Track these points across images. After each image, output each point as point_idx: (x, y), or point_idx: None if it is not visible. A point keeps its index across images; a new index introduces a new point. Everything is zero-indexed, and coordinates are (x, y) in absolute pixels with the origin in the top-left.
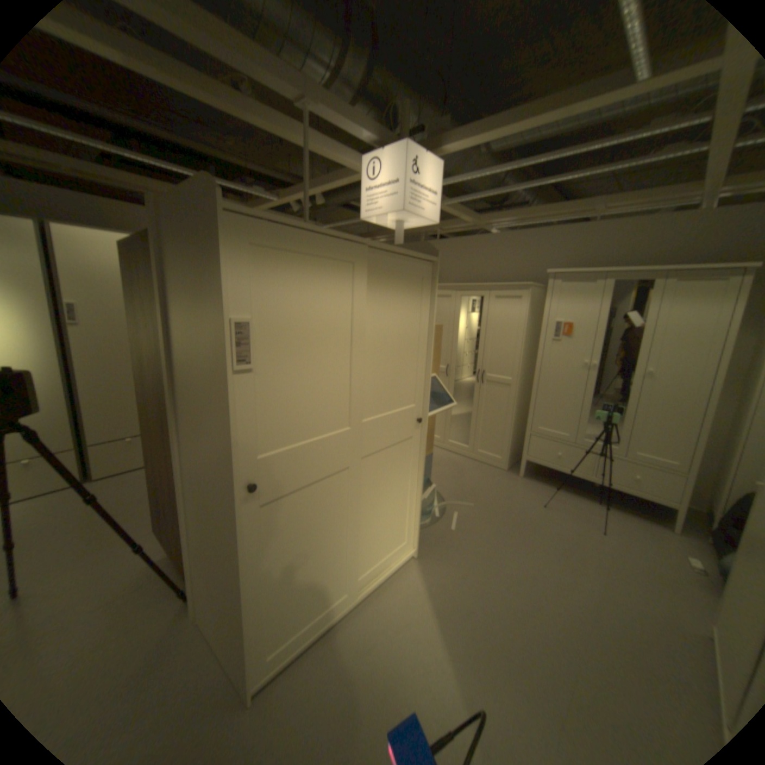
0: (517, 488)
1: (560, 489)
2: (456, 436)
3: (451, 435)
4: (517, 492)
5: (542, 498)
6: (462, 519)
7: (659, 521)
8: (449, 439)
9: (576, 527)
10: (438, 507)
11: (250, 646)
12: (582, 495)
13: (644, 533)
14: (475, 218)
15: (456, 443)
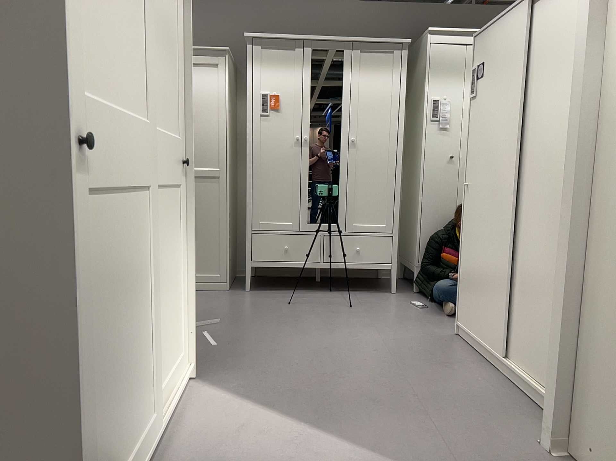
0: (251, 299)
1: (290, 290)
2: None
3: None
4: (254, 302)
5: (281, 299)
6: (216, 336)
7: (377, 289)
8: None
9: (326, 310)
10: None
11: None
12: (312, 289)
13: (375, 298)
14: None
15: None
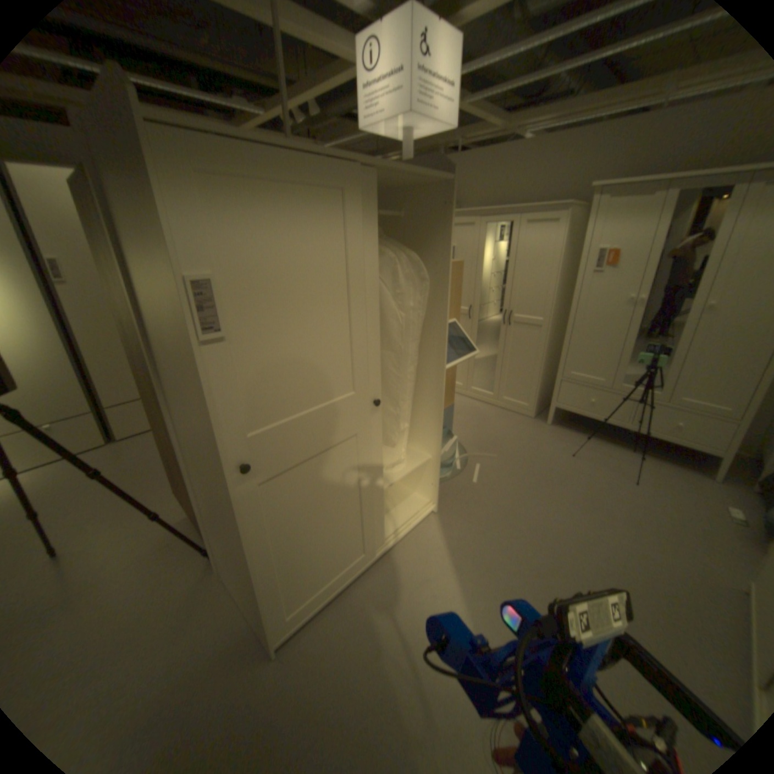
0: (544, 436)
1: (591, 435)
2: (480, 381)
3: (474, 381)
4: (544, 440)
5: (571, 446)
6: (484, 471)
7: (699, 468)
8: (472, 385)
9: (606, 476)
10: (459, 459)
11: (267, 611)
12: (615, 442)
13: (681, 481)
14: (504, 119)
15: (480, 389)
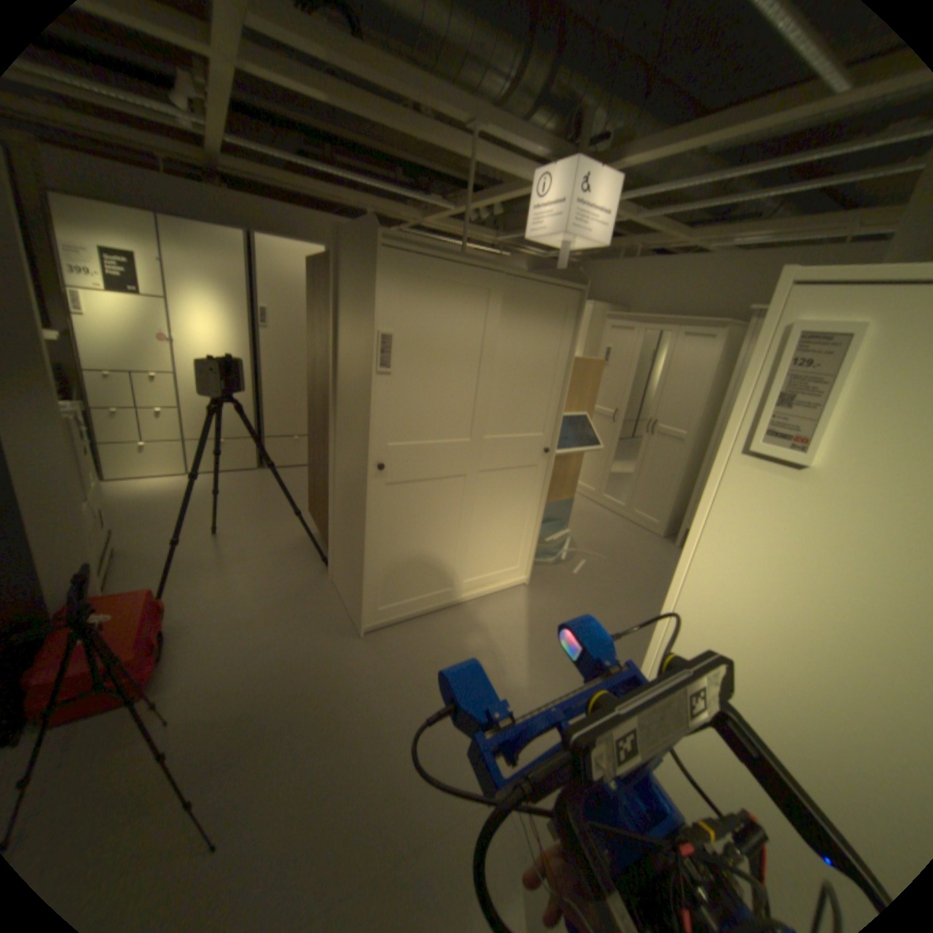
0: (667, 556)
1: None
2: (619, 494)
3: (613, 492)
4: (665, 559)
5: None
6: (589, 568)
7: None
8: (609, 495)
9: None
10: (567, 552)
11: (368, 591)
12: None
13: None
14: (684, 233)
15: (615, 501)
